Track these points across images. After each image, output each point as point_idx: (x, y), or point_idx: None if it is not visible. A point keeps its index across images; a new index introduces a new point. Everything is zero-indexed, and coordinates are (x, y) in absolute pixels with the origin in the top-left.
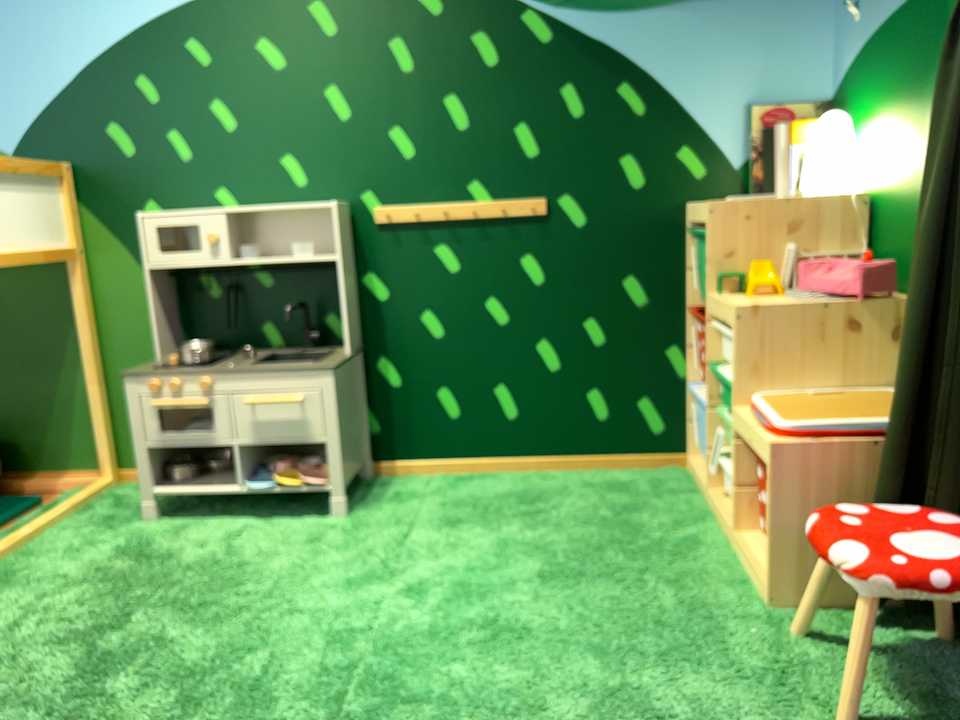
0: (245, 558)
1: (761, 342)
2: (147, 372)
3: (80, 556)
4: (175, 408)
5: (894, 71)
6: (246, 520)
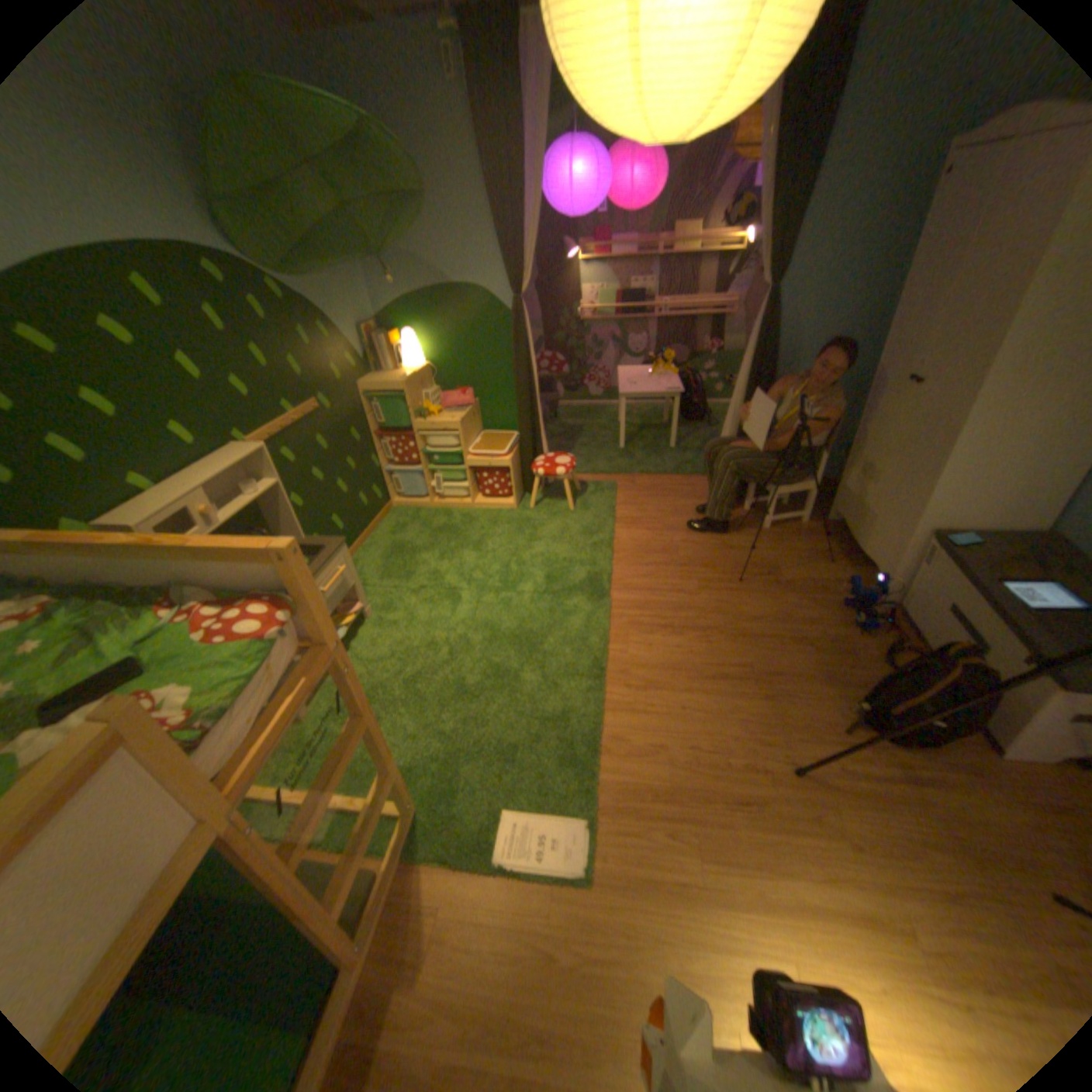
0: (396, 650)
1: (464, 432)
2: None
3: None
4: None
5: (430, 314)
6: None
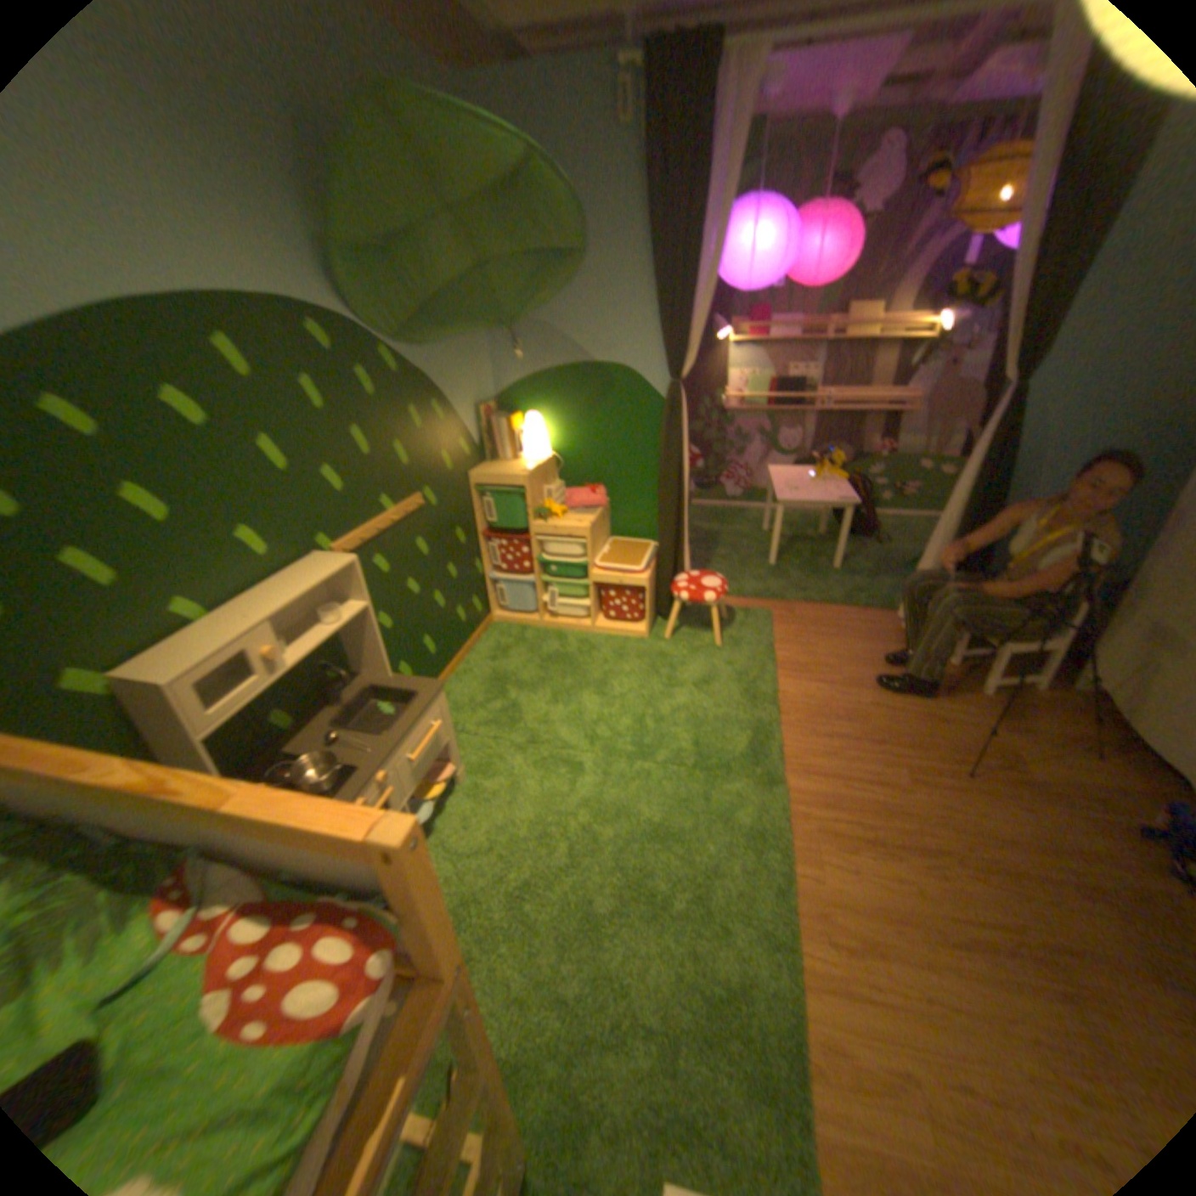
0: (495, 839)
1: (592, 540)
2: None
3: None
4: None
5: (562, 396)
6: None
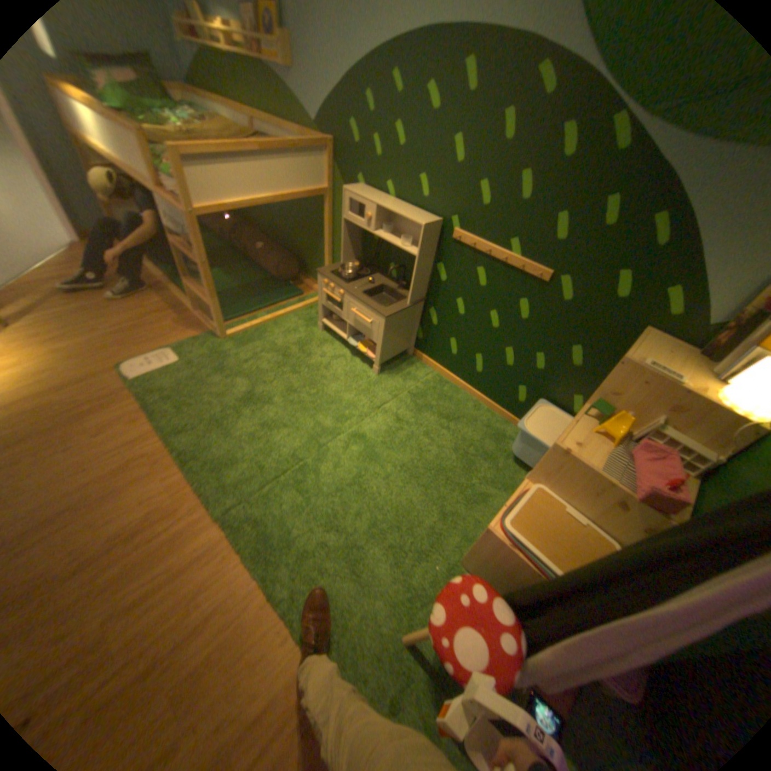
0: (328, 374)
1: (556, 469)
2: (325, 276)
3: (288, 336)
4: (330, 297)
5: None
6: (347, 352)
